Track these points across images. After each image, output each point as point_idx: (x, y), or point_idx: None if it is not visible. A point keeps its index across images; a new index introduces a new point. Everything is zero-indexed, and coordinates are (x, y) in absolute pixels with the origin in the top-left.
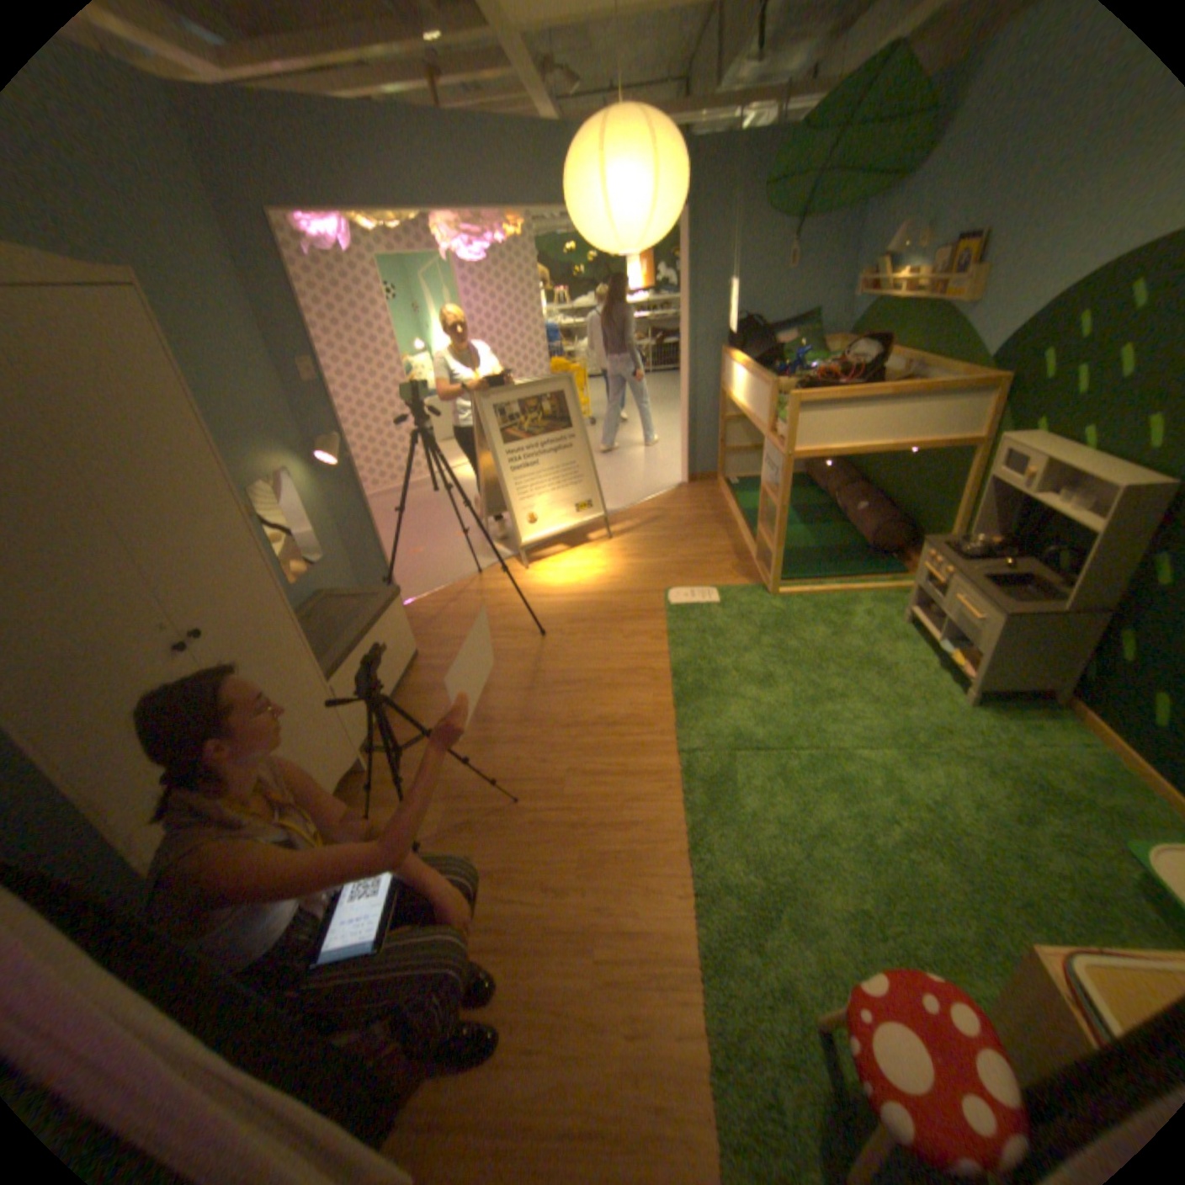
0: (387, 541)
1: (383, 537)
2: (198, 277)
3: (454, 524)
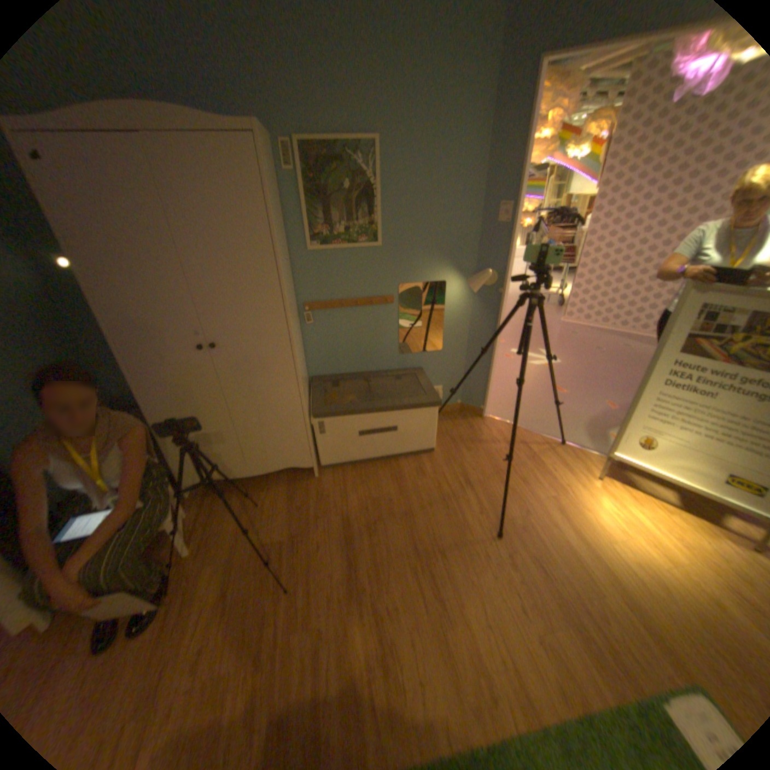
0: (561, 369)
1: (563, 365)
2: (448, 126)
3: (625, 393)
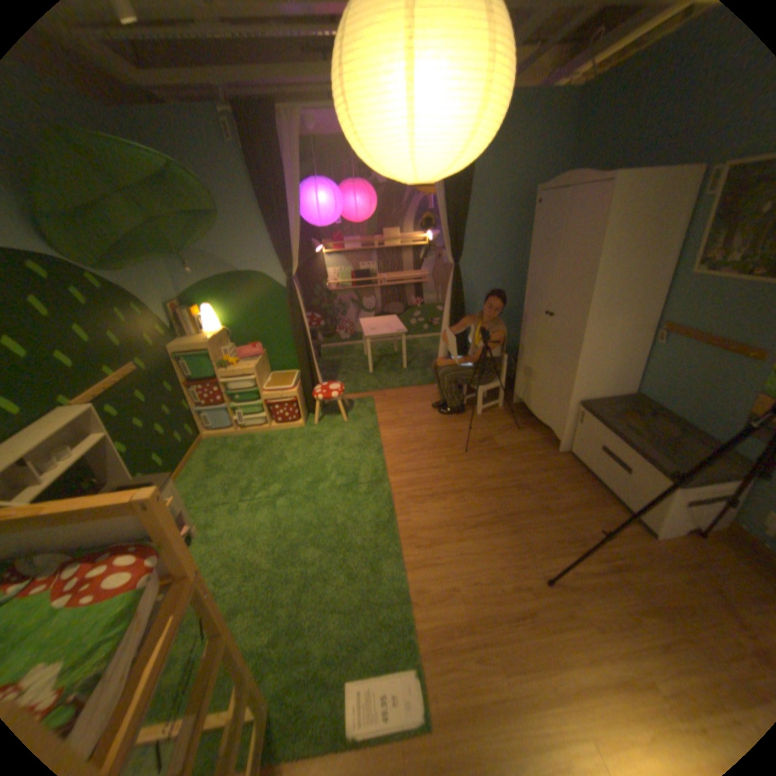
0: None
1: None
2: None
3: None
